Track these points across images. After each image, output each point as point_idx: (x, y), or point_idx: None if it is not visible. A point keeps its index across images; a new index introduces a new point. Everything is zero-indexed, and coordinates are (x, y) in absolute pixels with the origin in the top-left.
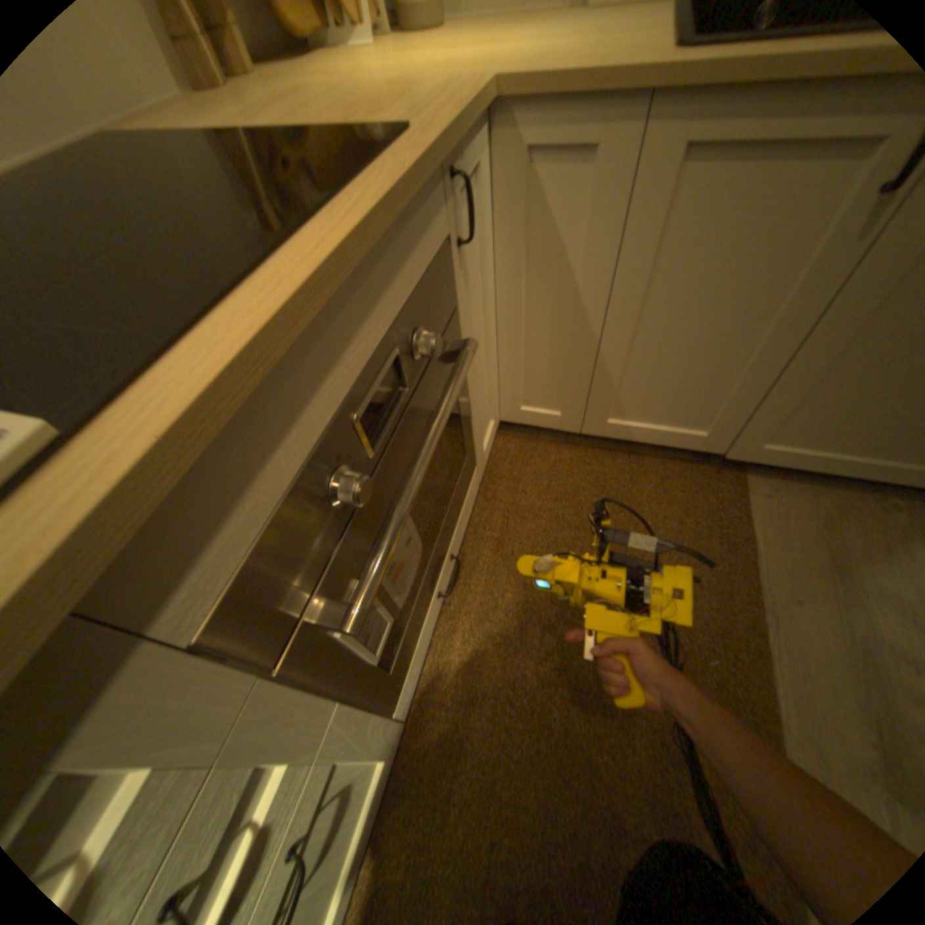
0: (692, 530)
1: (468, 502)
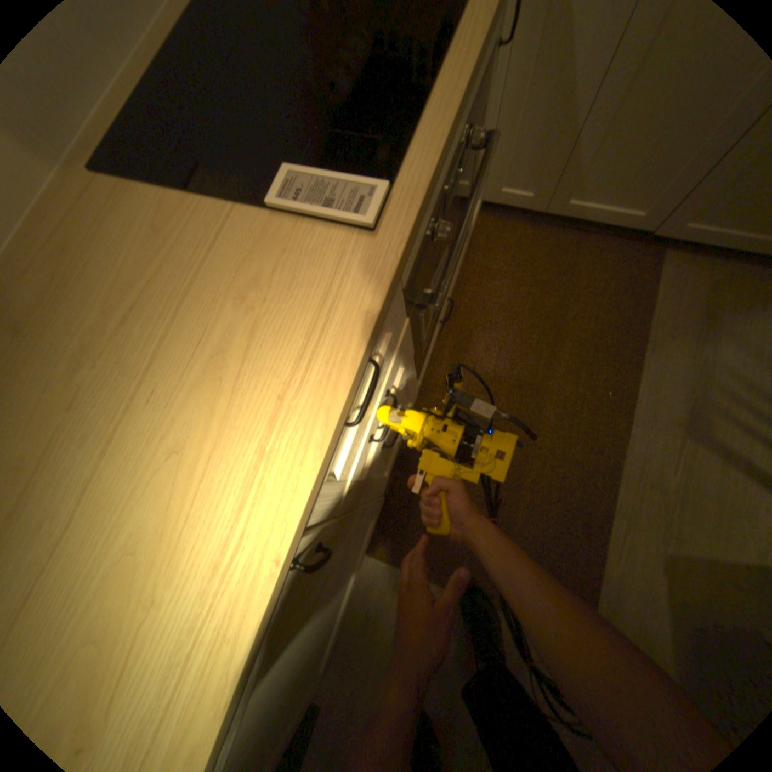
0: (617, 288)
1: (460, 263)
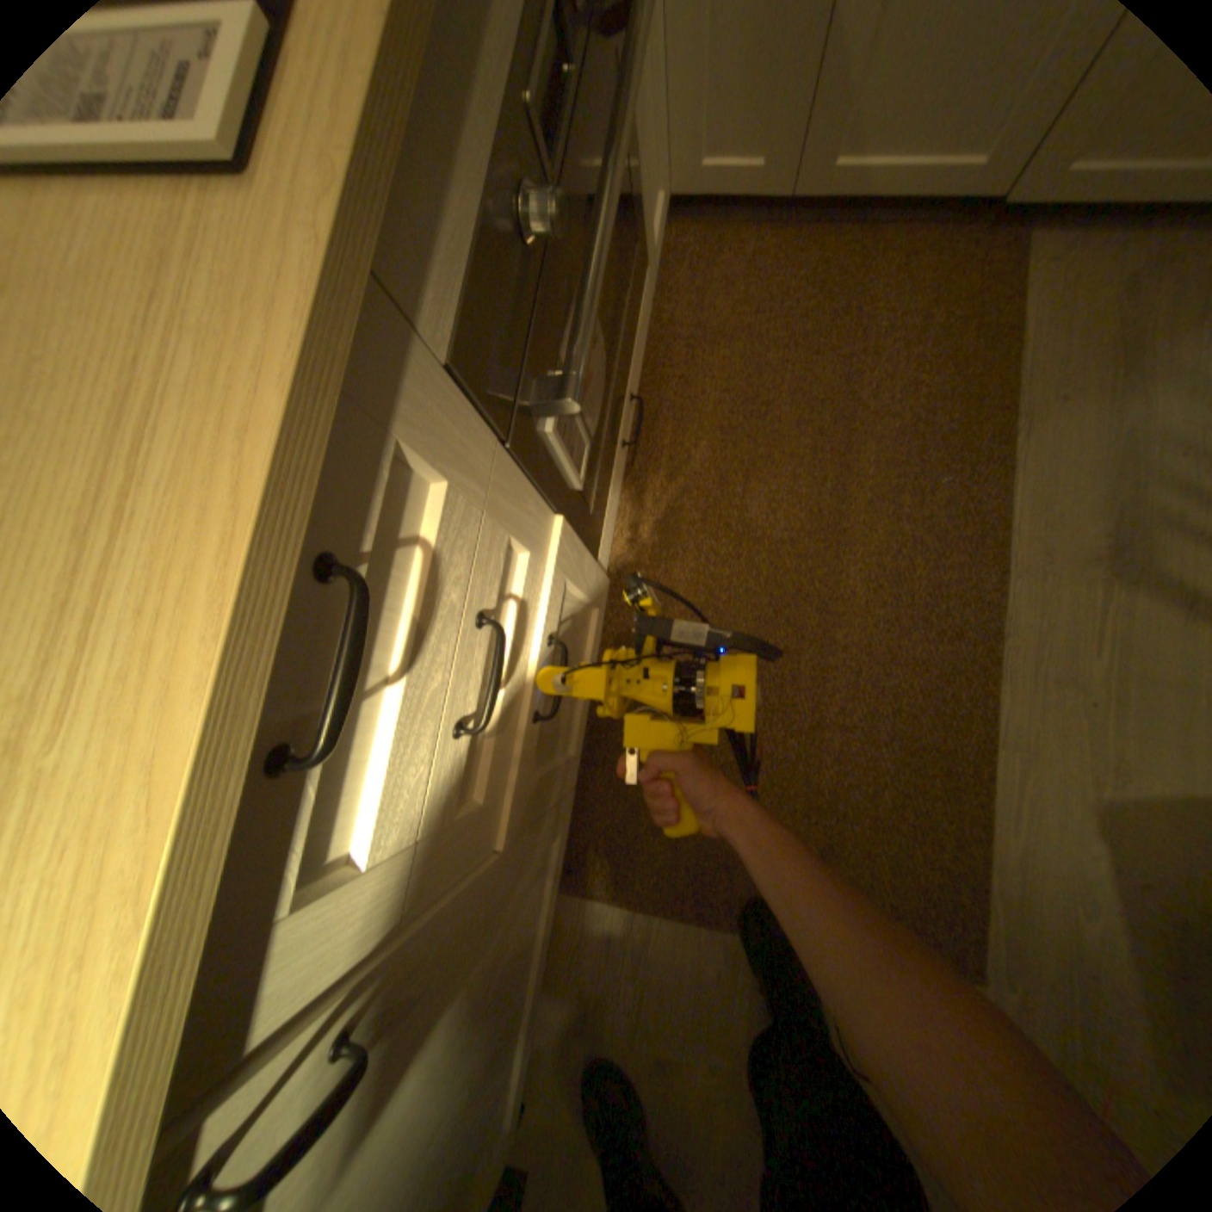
0: (942, 325)
1: (642, 327)
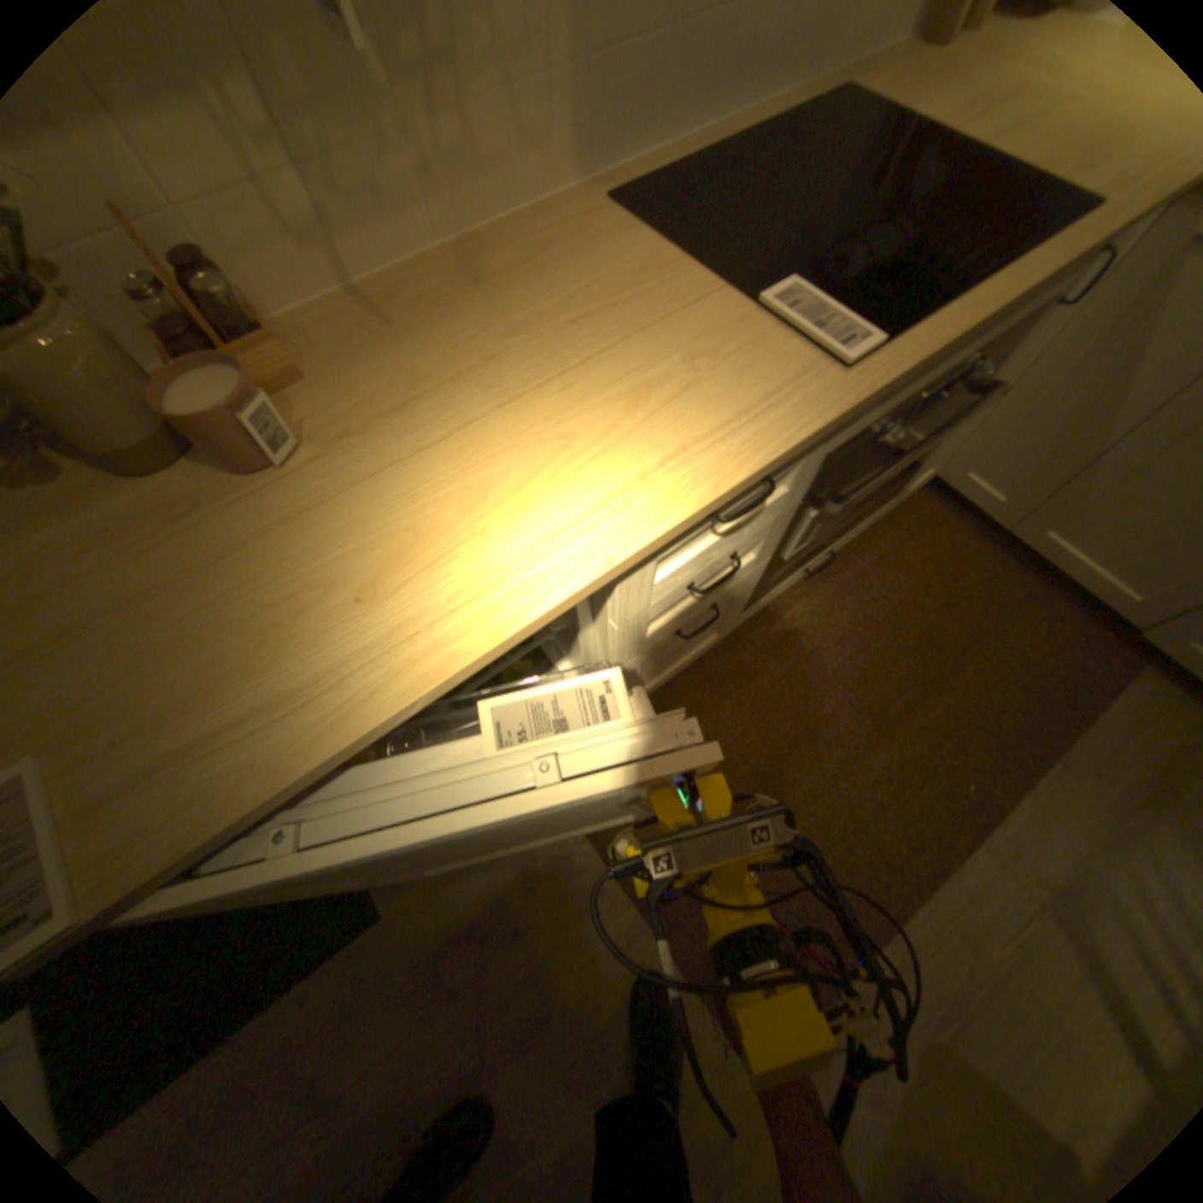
0: (1055, 672)
1: (870, 525)
